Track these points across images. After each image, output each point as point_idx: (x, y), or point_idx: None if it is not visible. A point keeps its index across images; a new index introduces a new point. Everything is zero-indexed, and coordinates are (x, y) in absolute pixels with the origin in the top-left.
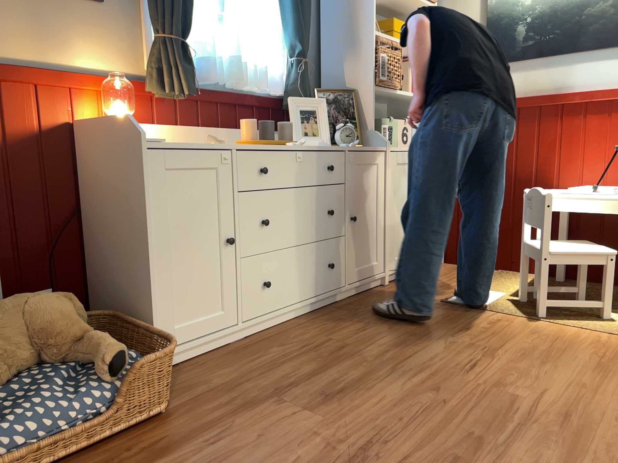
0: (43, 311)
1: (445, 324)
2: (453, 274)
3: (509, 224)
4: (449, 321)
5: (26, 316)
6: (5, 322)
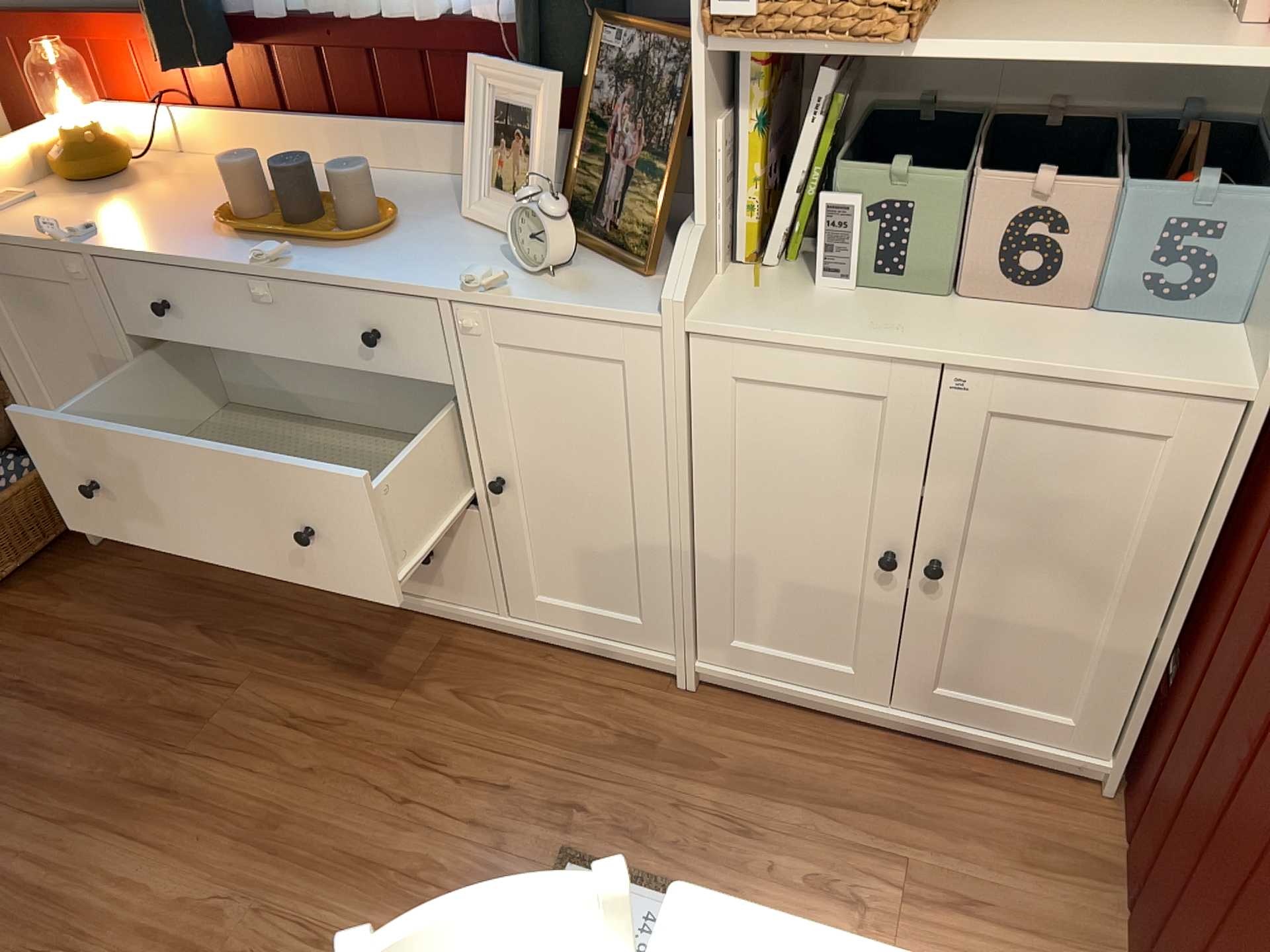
0: None
1: (361, 876)
2: (944, 842)
3: (1191, 939)
4: (390, 884)
5: None
6: None
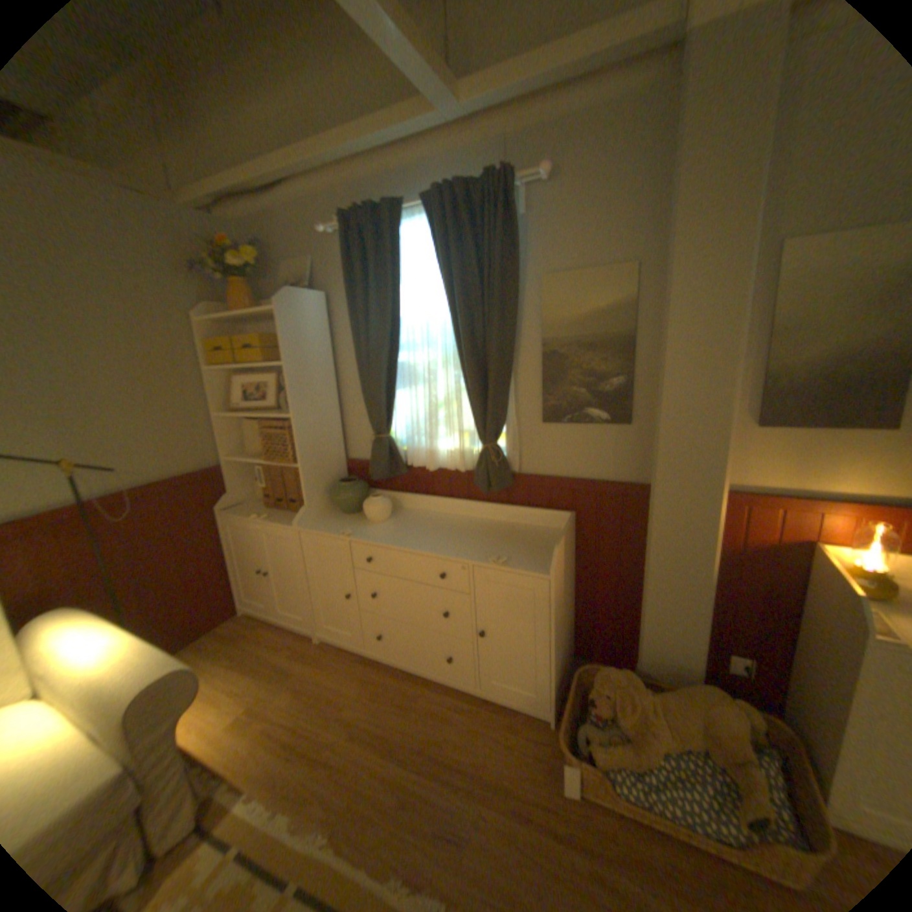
0: (723, 722)
1: None
2: None
3: None
4: None
5: (709, 718)
6: (693, 713)
